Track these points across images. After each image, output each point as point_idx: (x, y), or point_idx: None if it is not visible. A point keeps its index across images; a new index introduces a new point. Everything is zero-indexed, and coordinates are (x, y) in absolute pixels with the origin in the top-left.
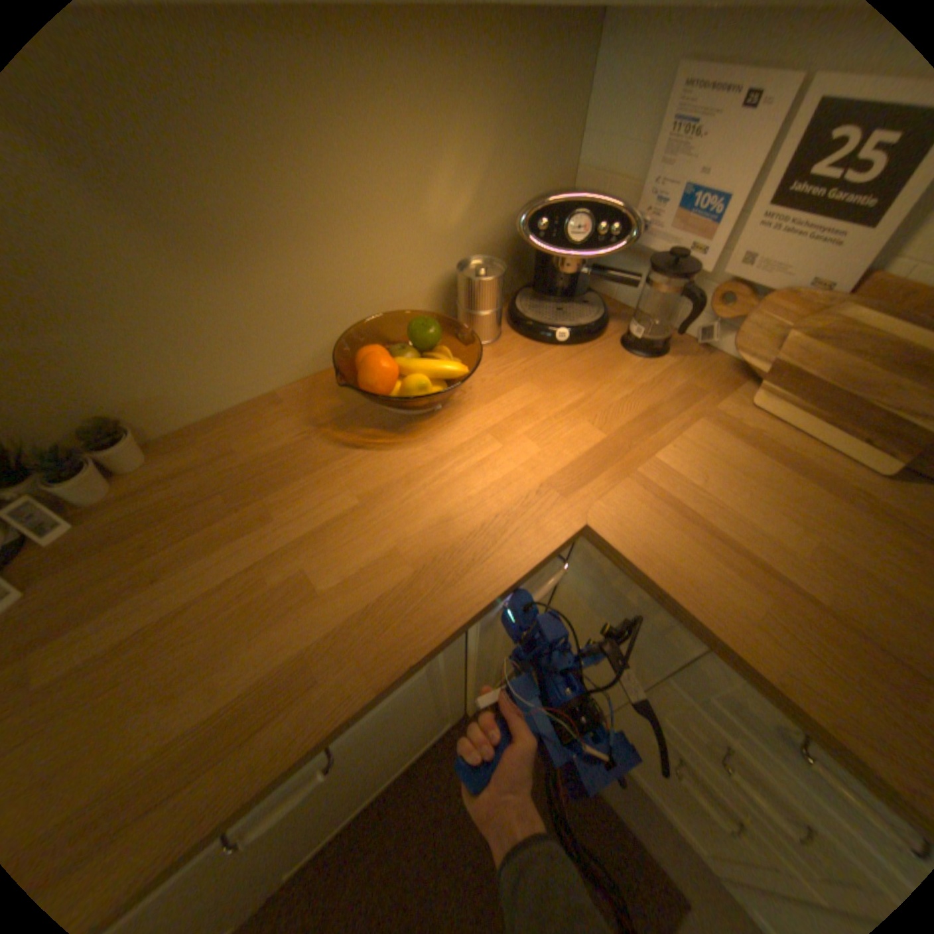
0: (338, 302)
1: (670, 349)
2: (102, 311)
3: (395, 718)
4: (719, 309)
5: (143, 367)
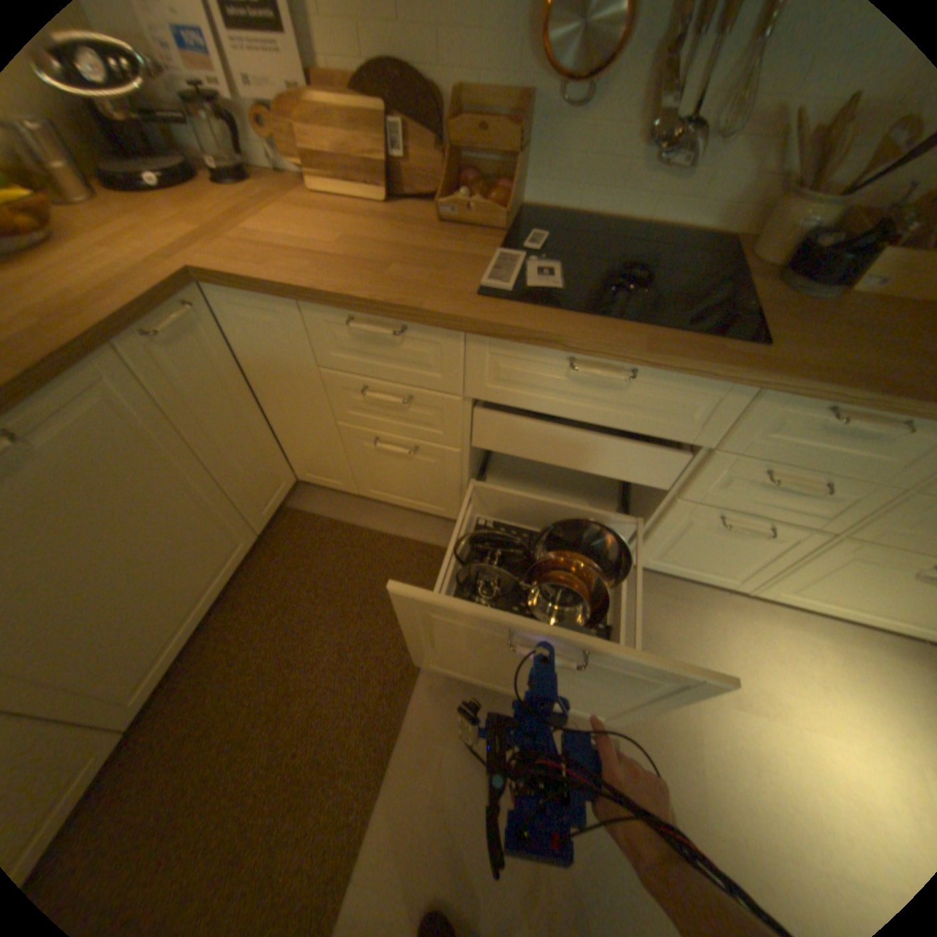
0: None
1: (245, 175)
2: None
3: (98, 453)
4: (255, 131)
5: None
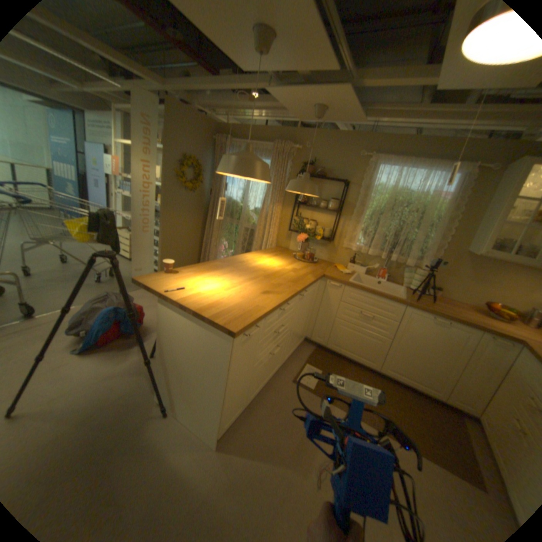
0: (494, 298)
1: None
2: (456, 278)
3: (455, 341)
4: None
5: (453, 286)
